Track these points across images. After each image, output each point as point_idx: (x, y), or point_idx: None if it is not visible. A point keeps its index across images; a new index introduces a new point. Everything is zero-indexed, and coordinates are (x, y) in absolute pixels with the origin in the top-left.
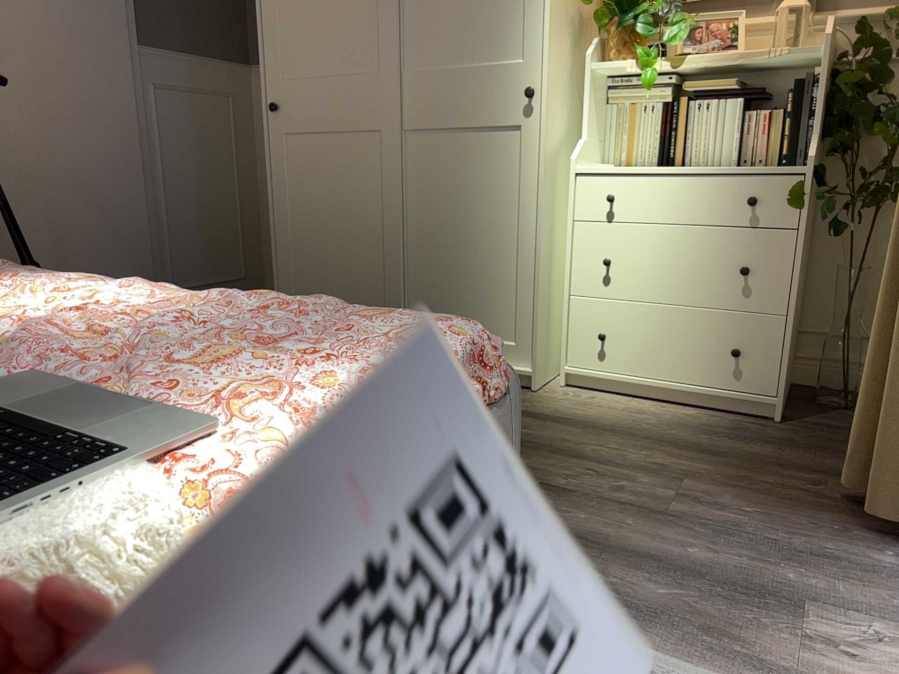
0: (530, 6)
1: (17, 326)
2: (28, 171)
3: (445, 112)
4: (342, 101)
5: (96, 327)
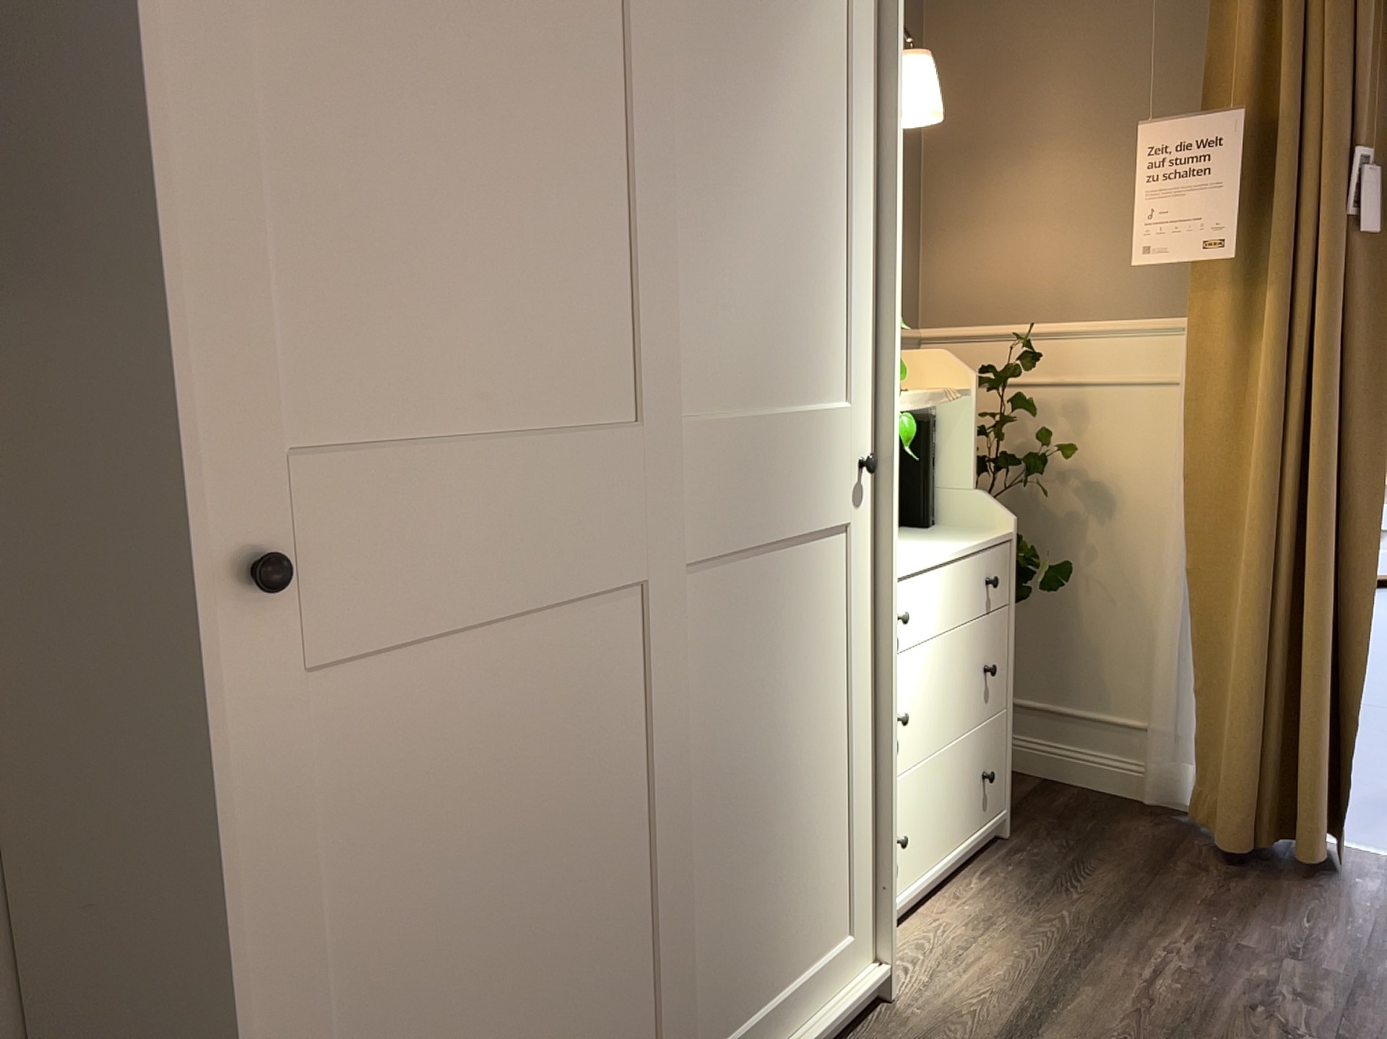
0: (849, 322)
1: None
2: None
3: (751, 513)
4: (568, 512)
5: None
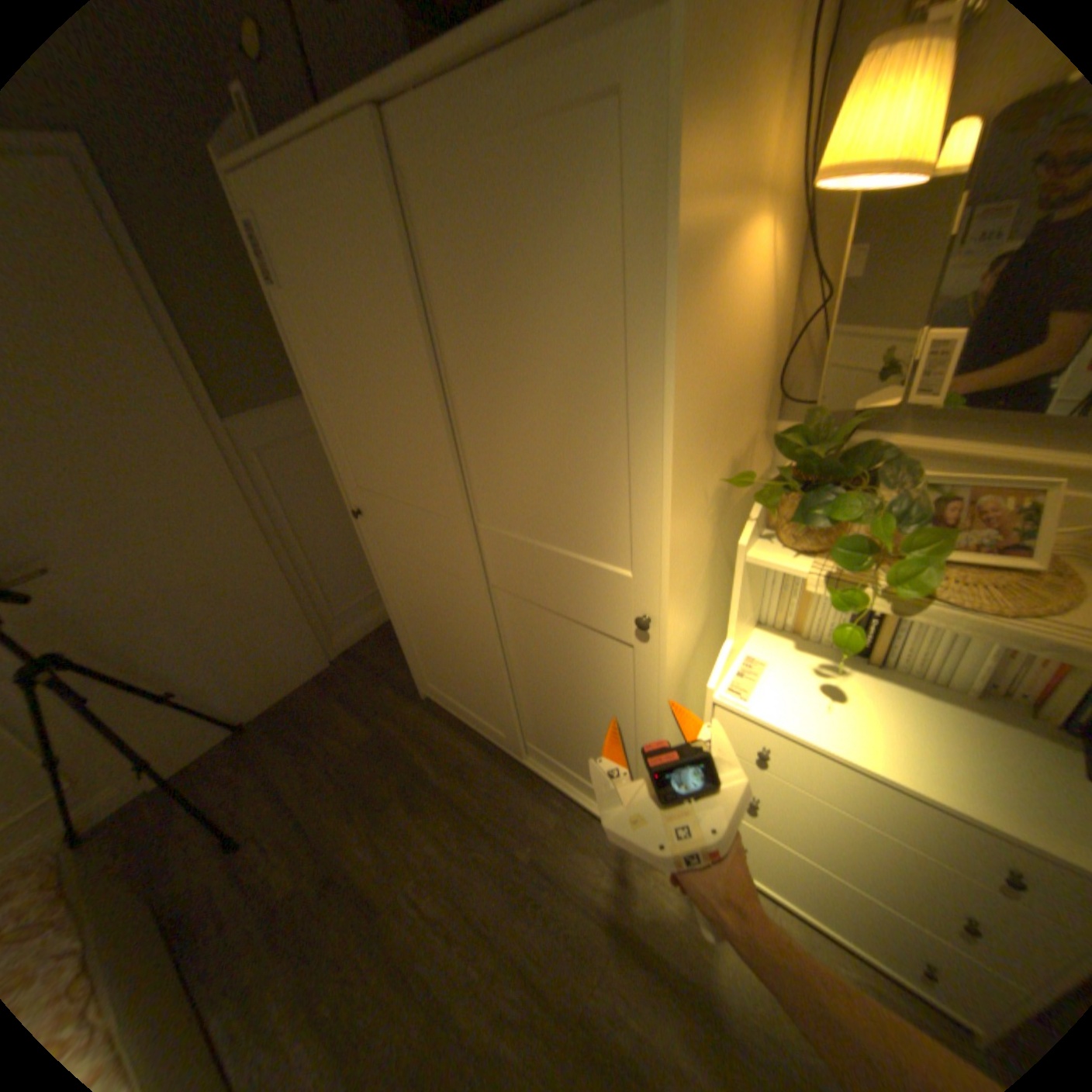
0: (640, 511)
1: None
2: (133, 608)
3: (534, 589)
4: (419, 535)
5: None
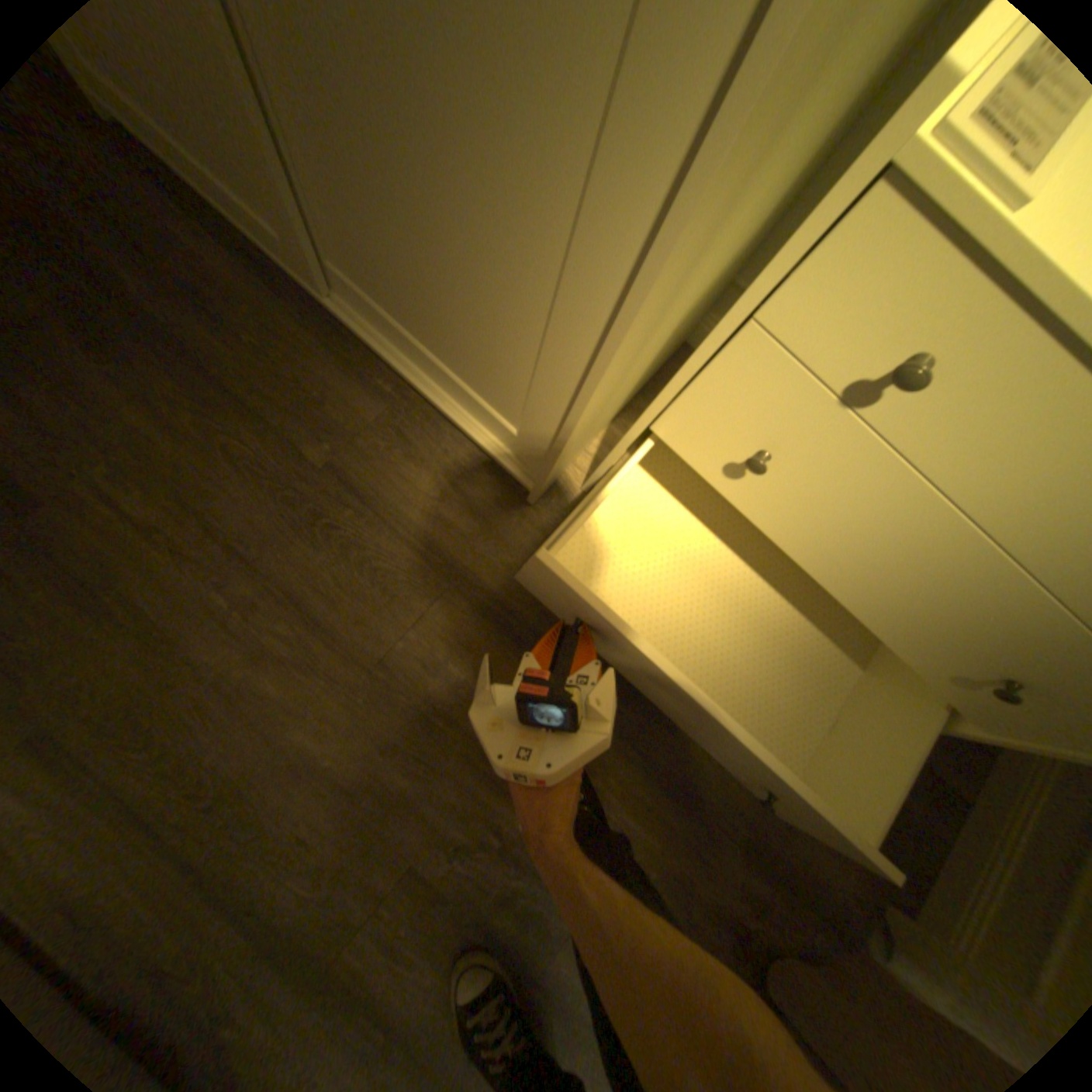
0: None
1: None
2: None
3: None
4: None
5: None
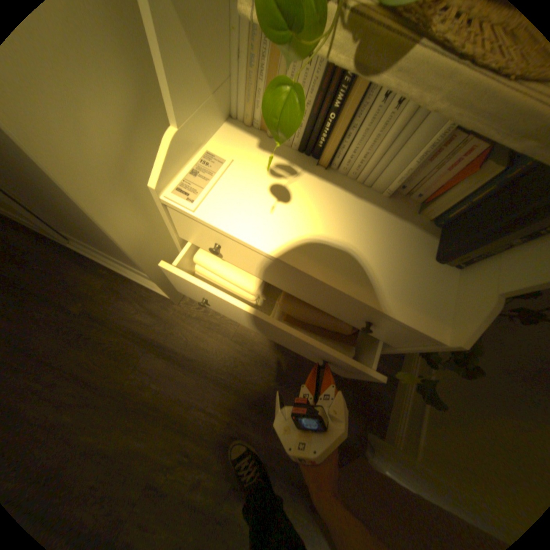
0: None
1: None
2: None
3: None
4: None
5: None
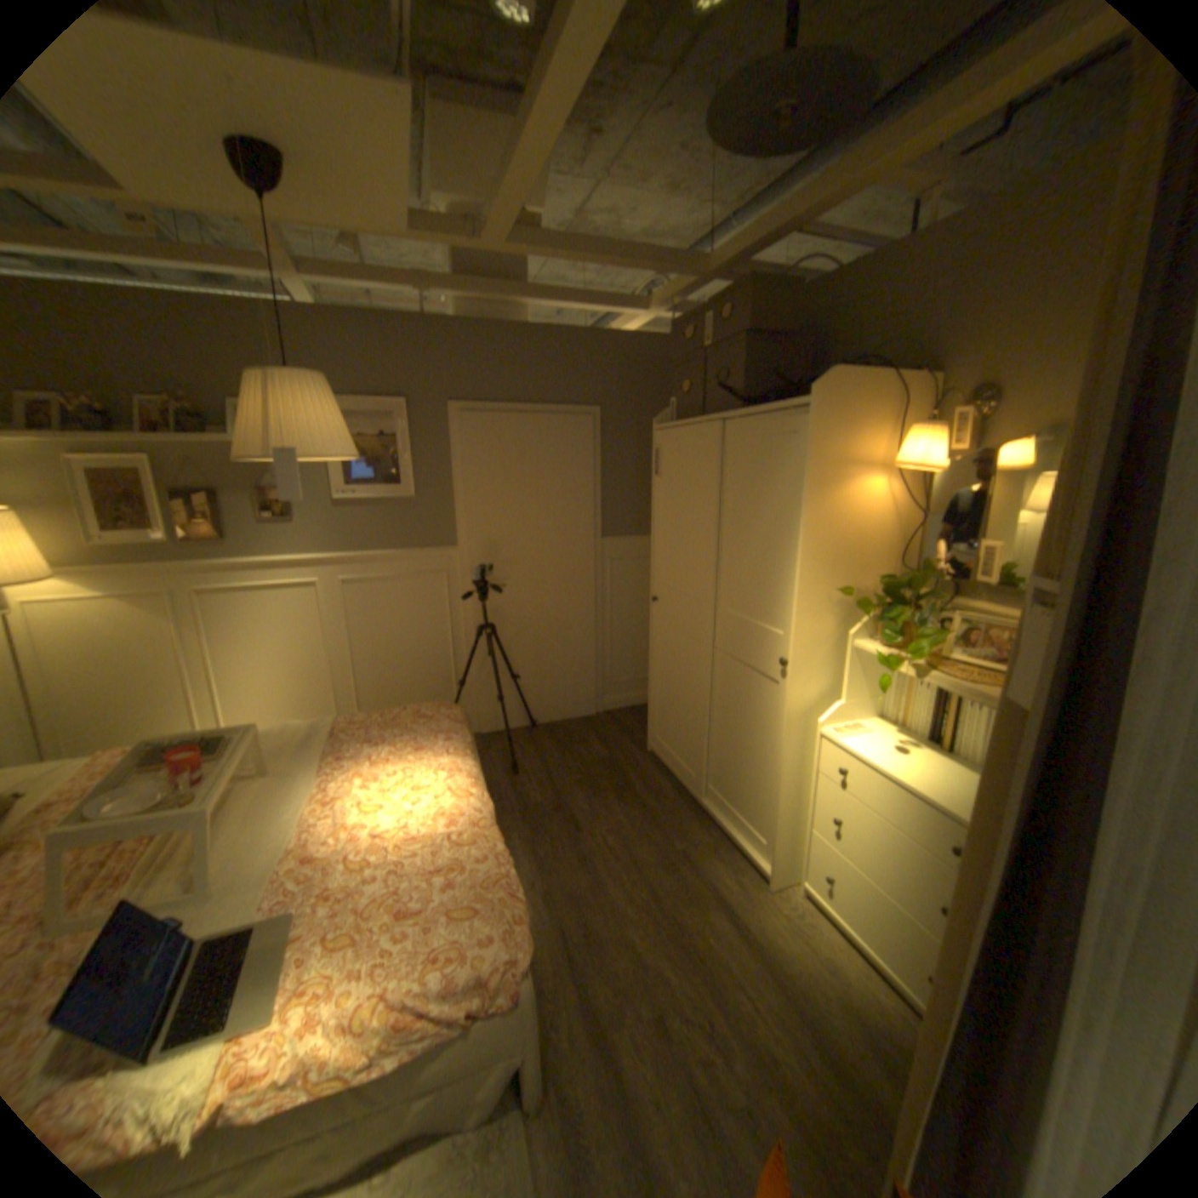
0: (791, 595)
1: (356, 835)
2: (523, 621)
3: (737, 647)
4: (685, 612)
5: (388, 841)
